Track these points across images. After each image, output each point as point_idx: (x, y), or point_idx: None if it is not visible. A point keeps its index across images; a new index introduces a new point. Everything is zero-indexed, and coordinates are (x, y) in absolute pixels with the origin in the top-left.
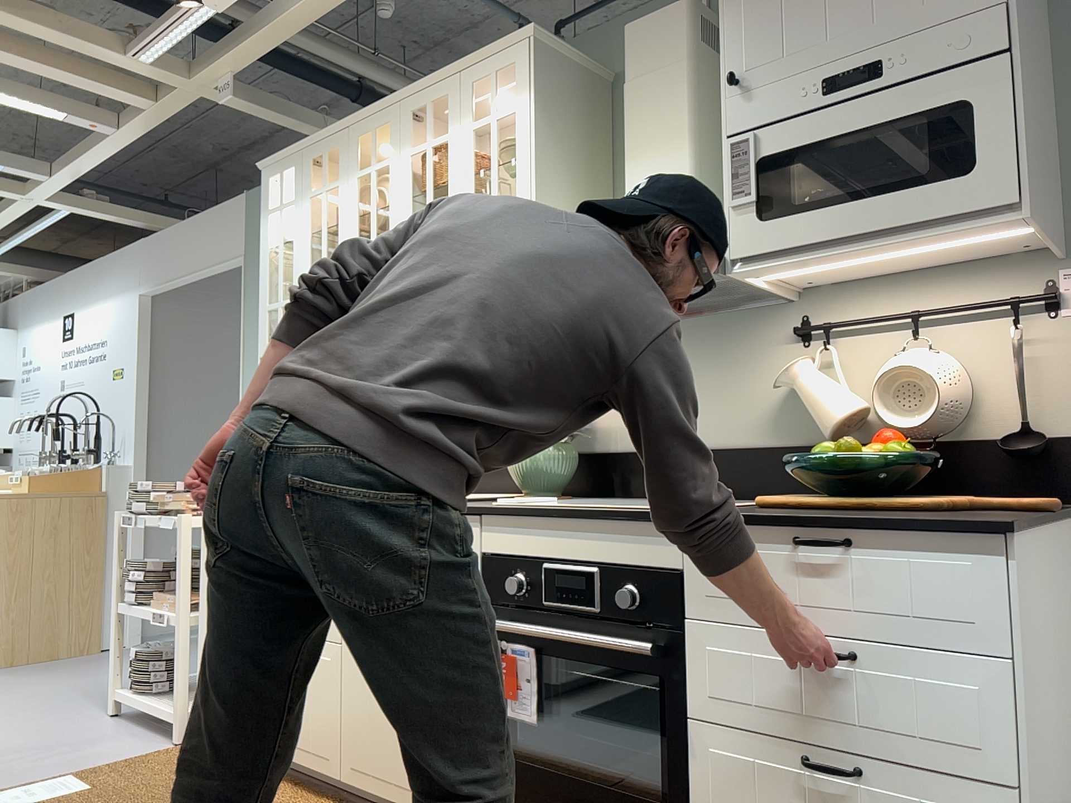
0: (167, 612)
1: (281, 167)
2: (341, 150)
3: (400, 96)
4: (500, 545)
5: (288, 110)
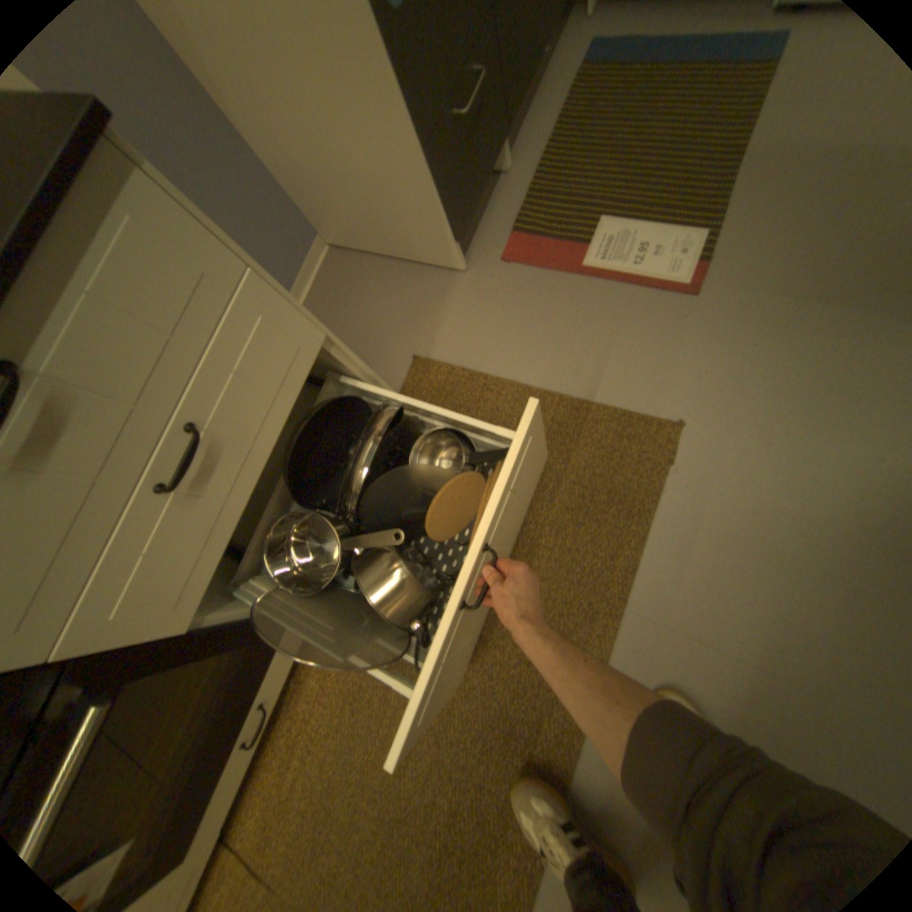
0: None
1: None
2: None
3: None
4: None
5: None
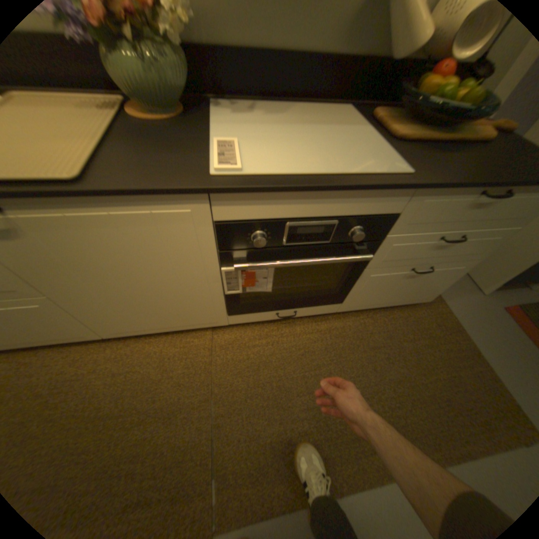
0: None
1: None
2: None
3: None
4: (239, 213)
5: None
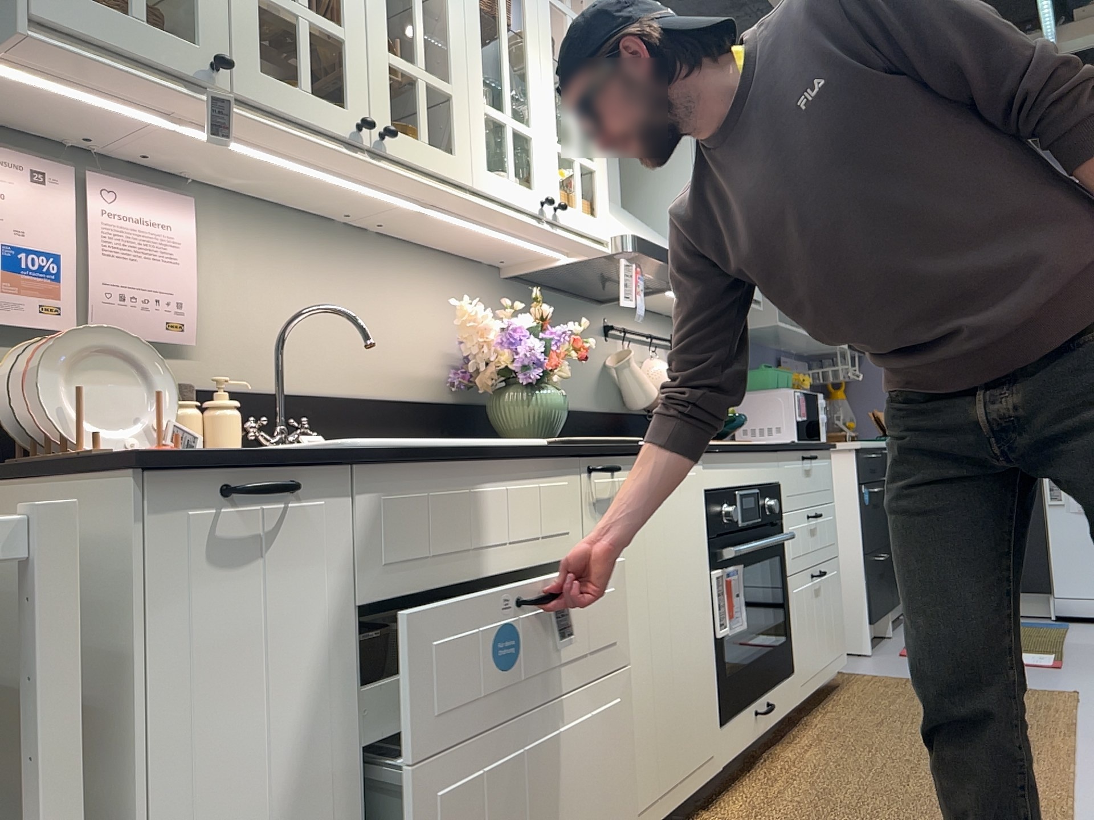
0: None
1: None
2: None
3: None
4: (715, 479)
5: None
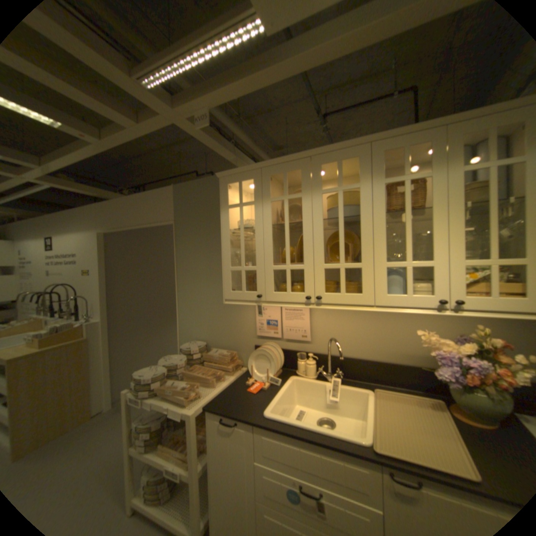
0: (176, 471)
1: (238, 177)
2: (304, 171)
3: (374, 137)
4: None
5: (219, 139)
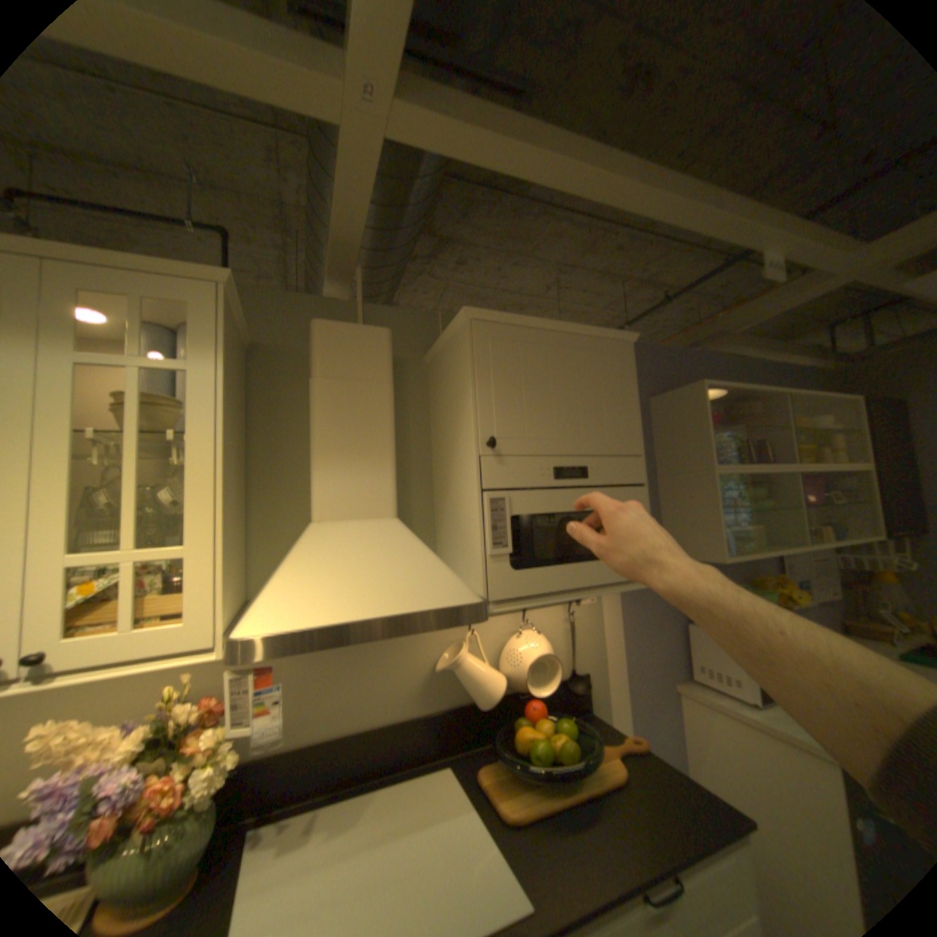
0: None
1: None
2: None
3: None
4: None
5: None
